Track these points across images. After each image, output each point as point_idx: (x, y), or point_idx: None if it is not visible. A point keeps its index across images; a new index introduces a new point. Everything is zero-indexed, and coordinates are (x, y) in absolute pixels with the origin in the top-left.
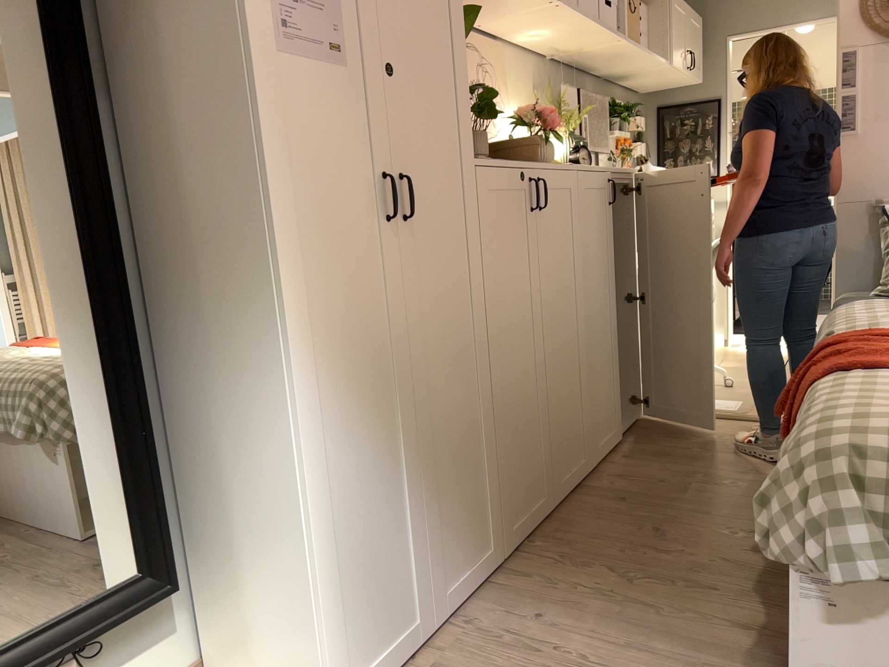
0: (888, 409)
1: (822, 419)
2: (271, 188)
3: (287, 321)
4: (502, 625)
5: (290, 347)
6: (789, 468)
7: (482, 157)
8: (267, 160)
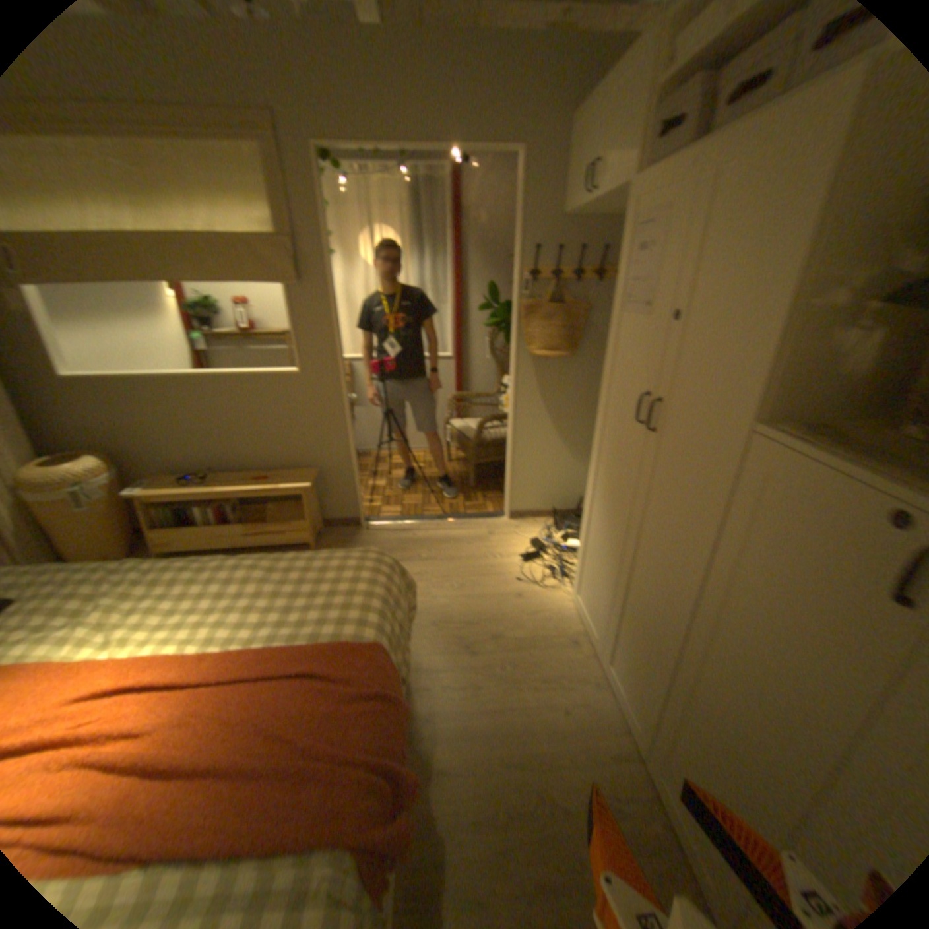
0: (346, 575)
1: (380, 578)
2: (605, 380)
3: (596, 440)
4: (581, 701)
5: (595, 451)
6: (399, 581)
7: (808, 437)
8: (607, 367)
